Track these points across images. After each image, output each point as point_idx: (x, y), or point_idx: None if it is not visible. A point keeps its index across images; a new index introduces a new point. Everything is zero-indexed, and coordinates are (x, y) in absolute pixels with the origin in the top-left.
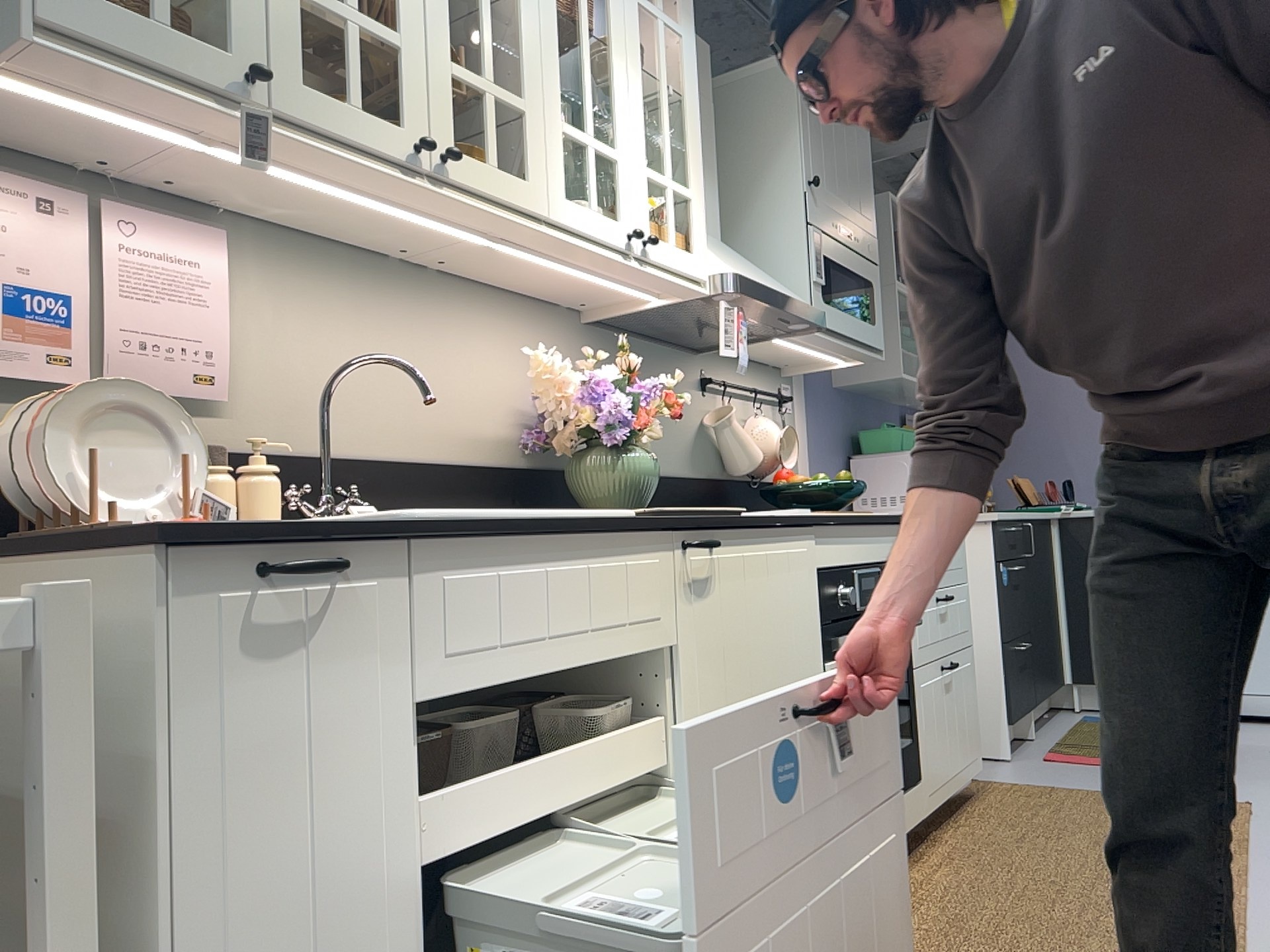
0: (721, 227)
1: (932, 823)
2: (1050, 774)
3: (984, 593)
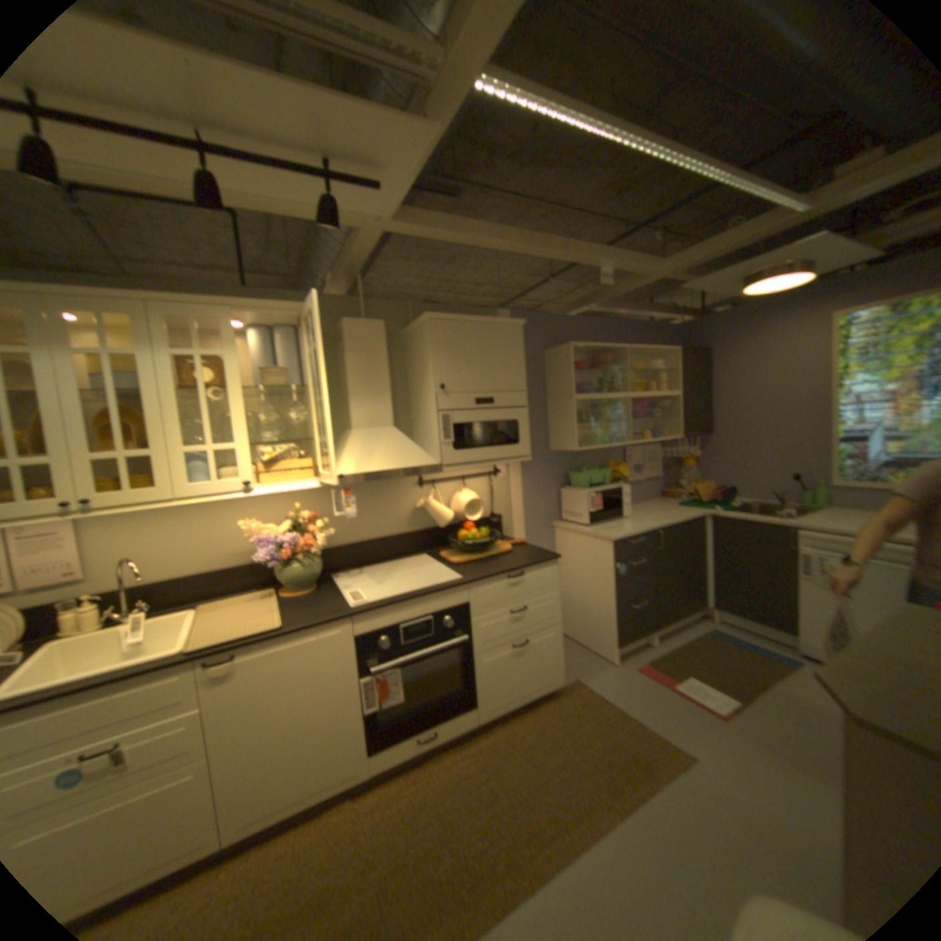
0: (393, 418)
1: (507, 717)
2: (621, 687)
3: (607, 577)
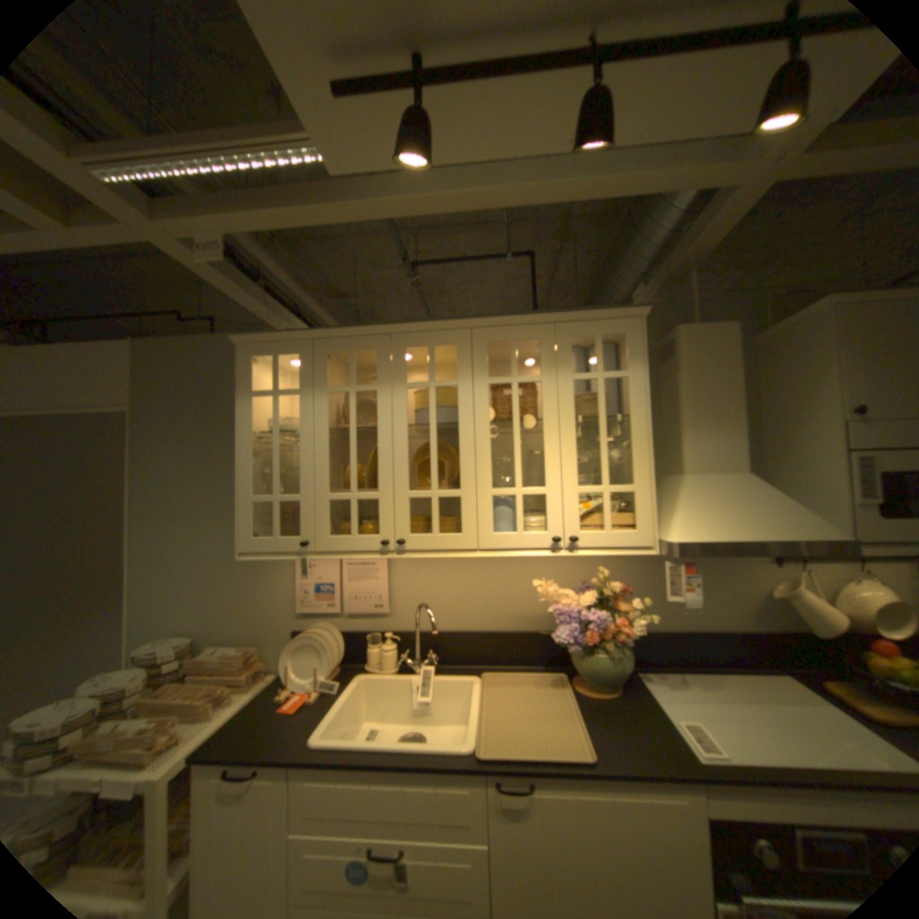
0: (751, 460)
1: None
2: None
3: None
